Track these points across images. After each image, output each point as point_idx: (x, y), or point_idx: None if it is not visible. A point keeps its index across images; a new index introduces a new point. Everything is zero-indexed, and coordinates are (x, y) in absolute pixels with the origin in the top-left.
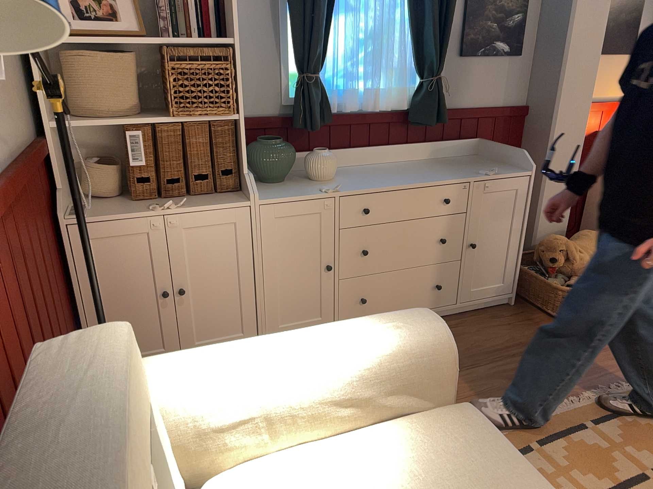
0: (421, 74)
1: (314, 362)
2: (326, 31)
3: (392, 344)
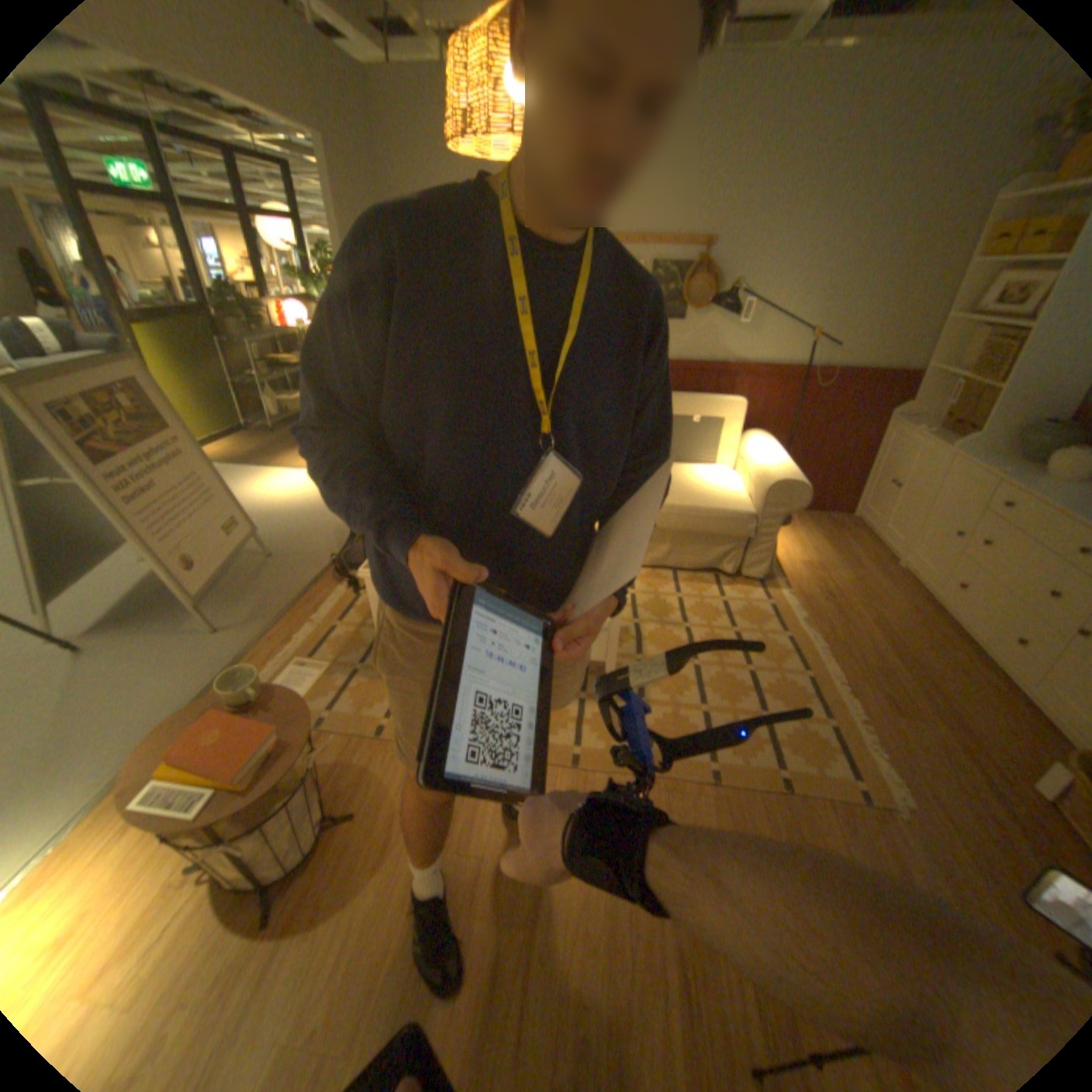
0: None
1: (761, 458)
2: None
3: (770, 470)
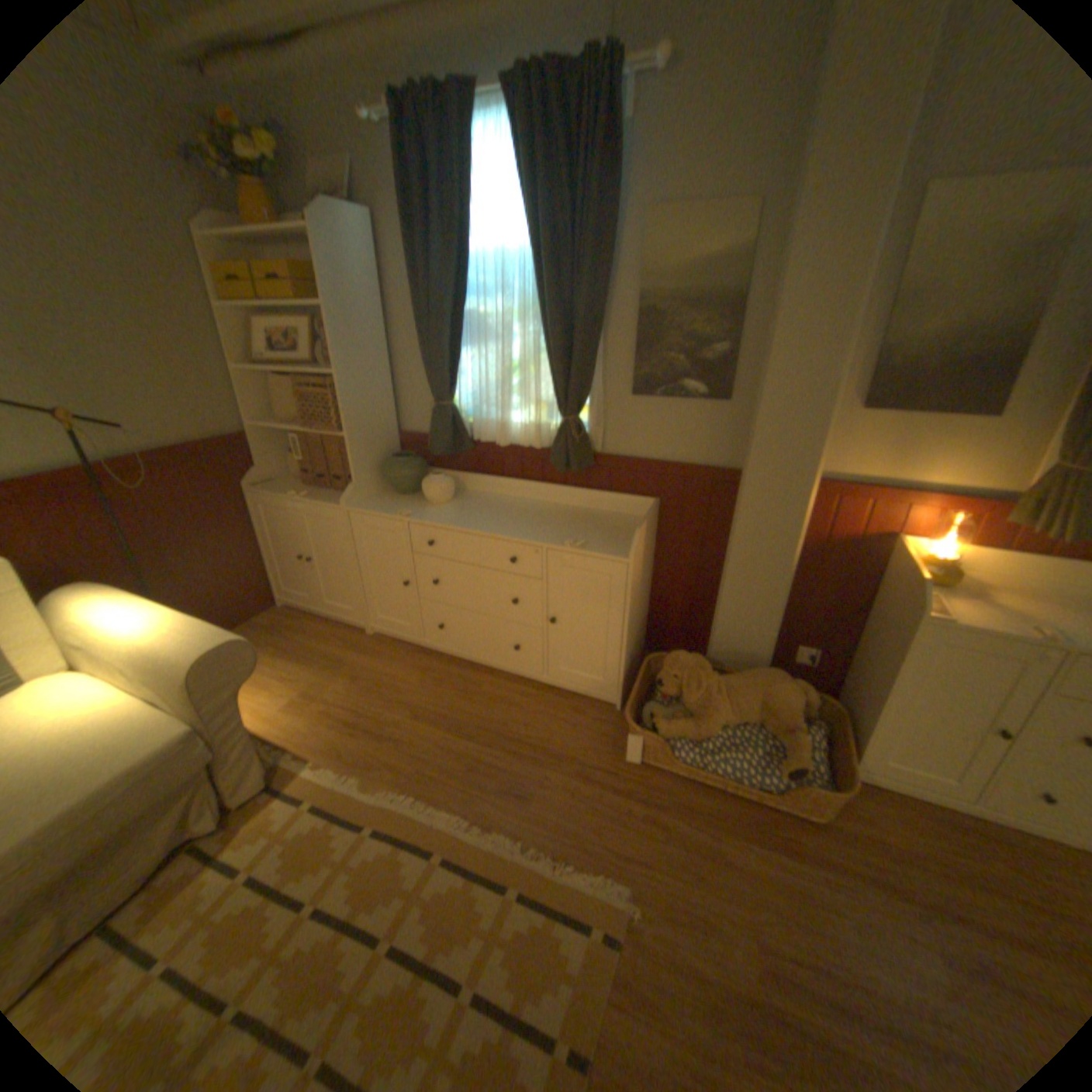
0: (560, 413)
1: (120, 635)
2: (451, 362)
3: (159, 650)
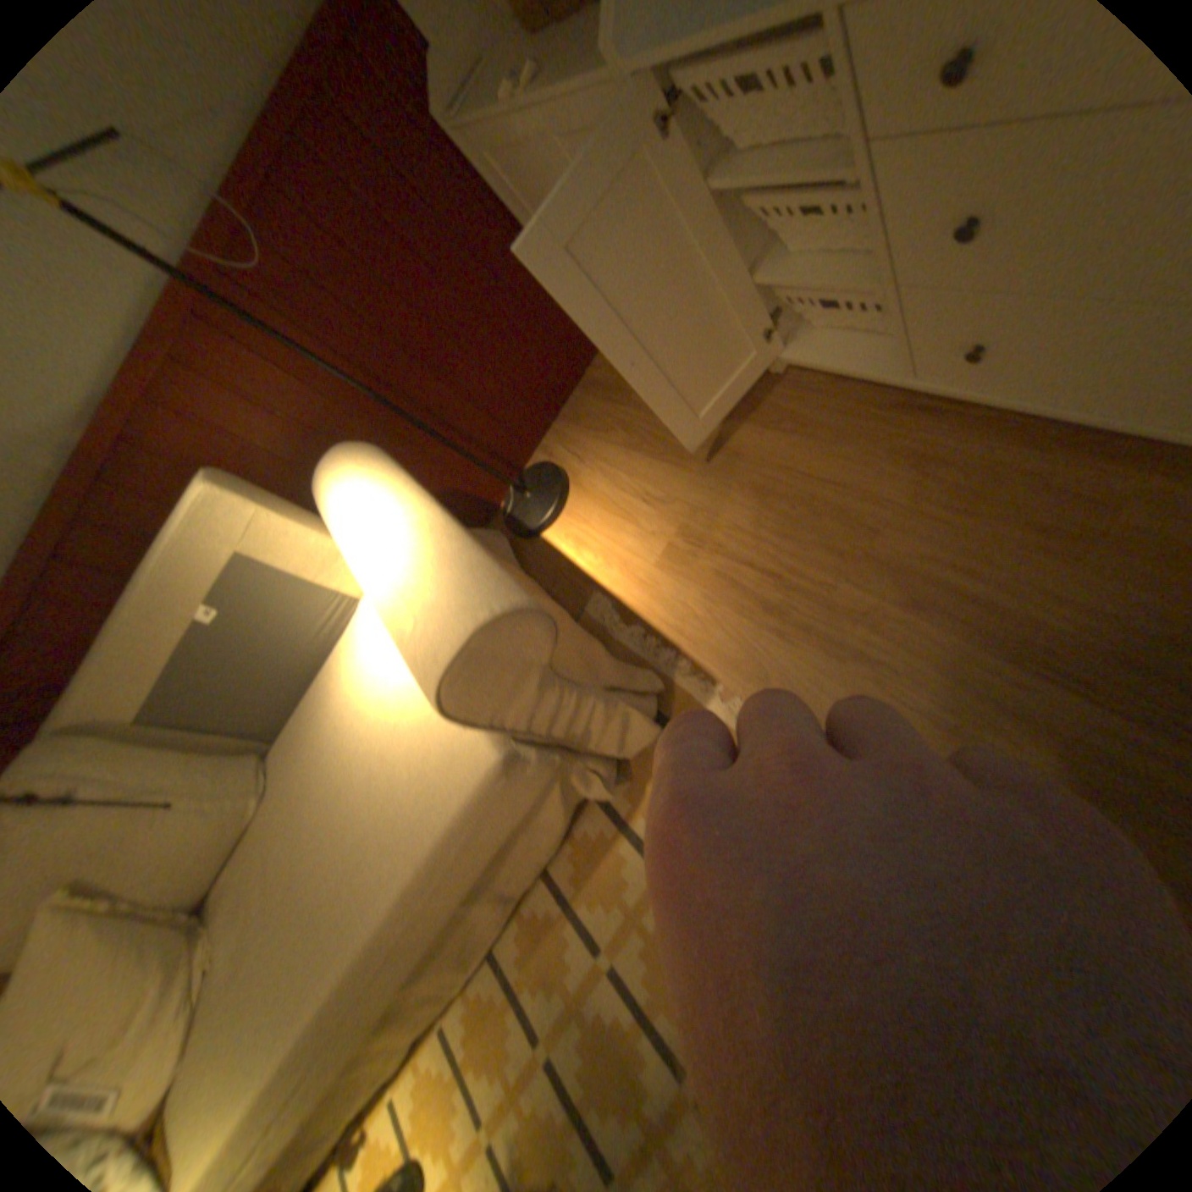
0: None
1: (367, 580)
2: None
3: (401, 634)
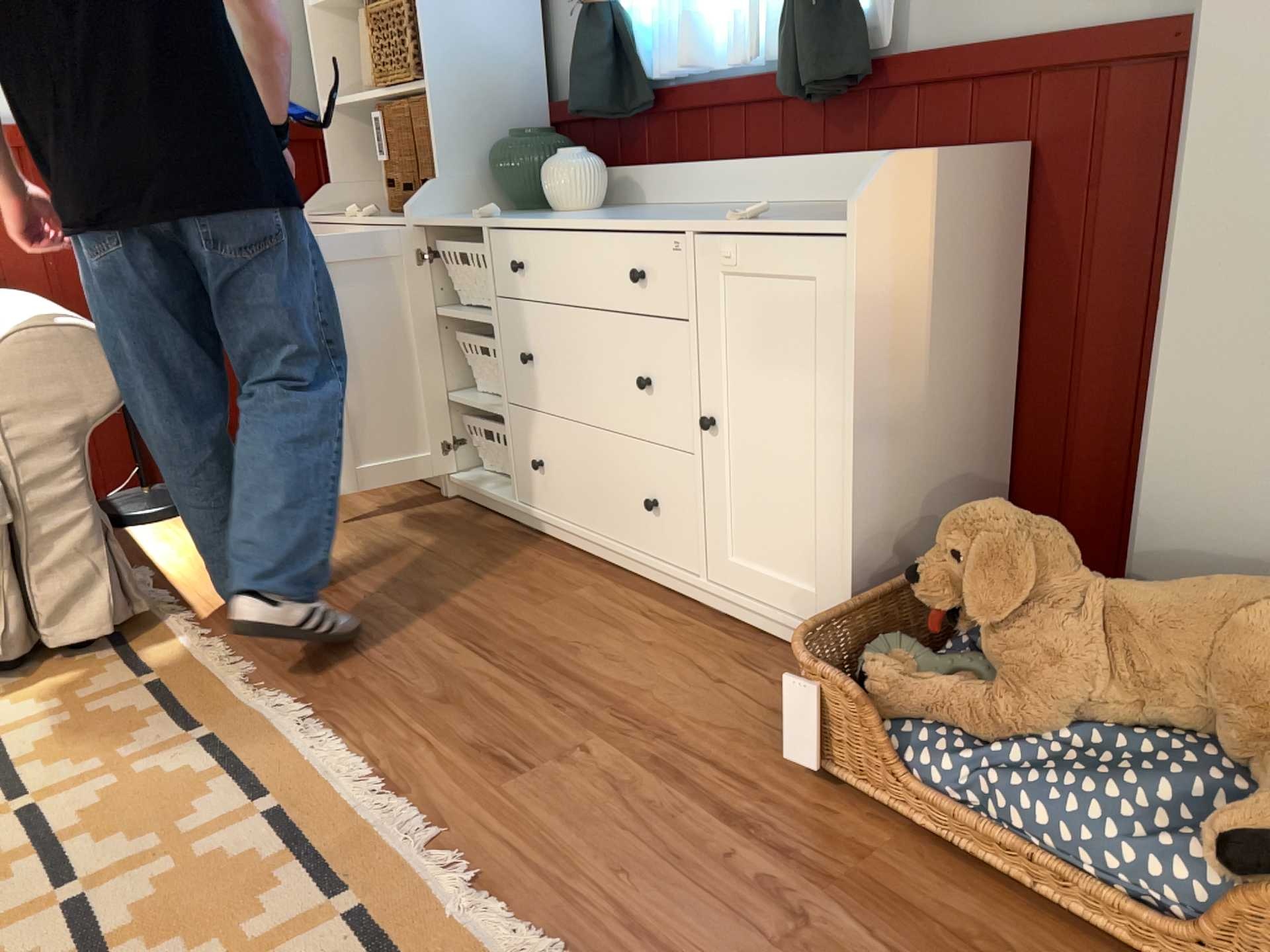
0: None
1: None
2: None
3: None
